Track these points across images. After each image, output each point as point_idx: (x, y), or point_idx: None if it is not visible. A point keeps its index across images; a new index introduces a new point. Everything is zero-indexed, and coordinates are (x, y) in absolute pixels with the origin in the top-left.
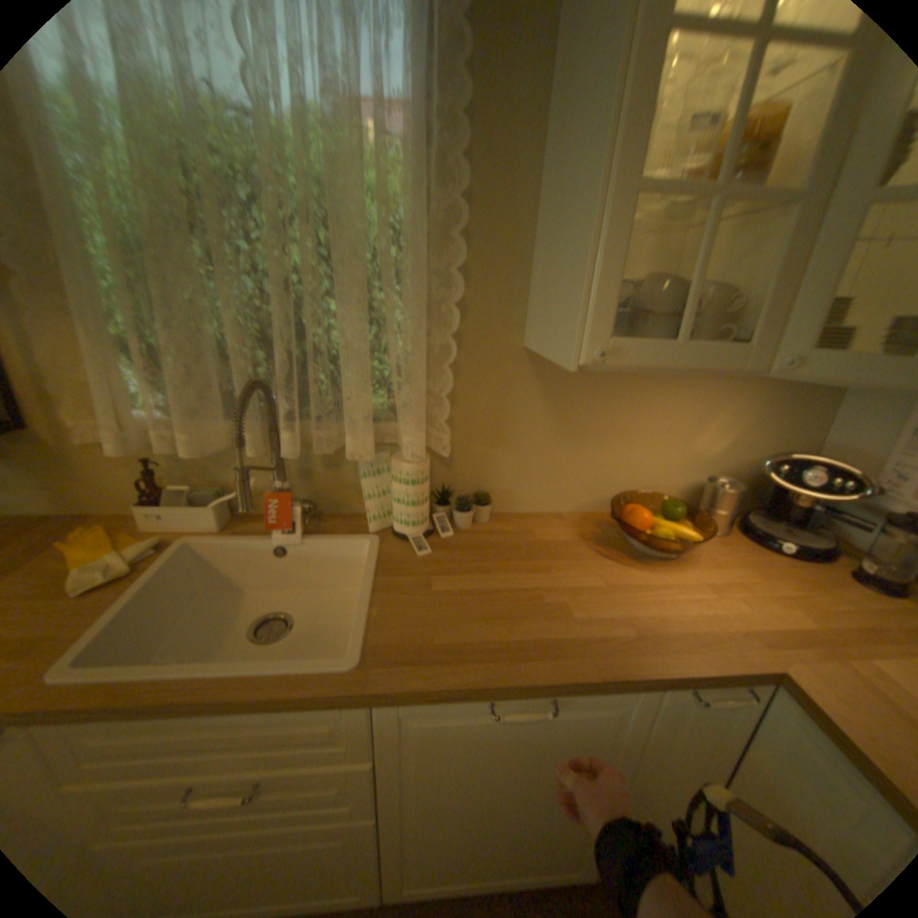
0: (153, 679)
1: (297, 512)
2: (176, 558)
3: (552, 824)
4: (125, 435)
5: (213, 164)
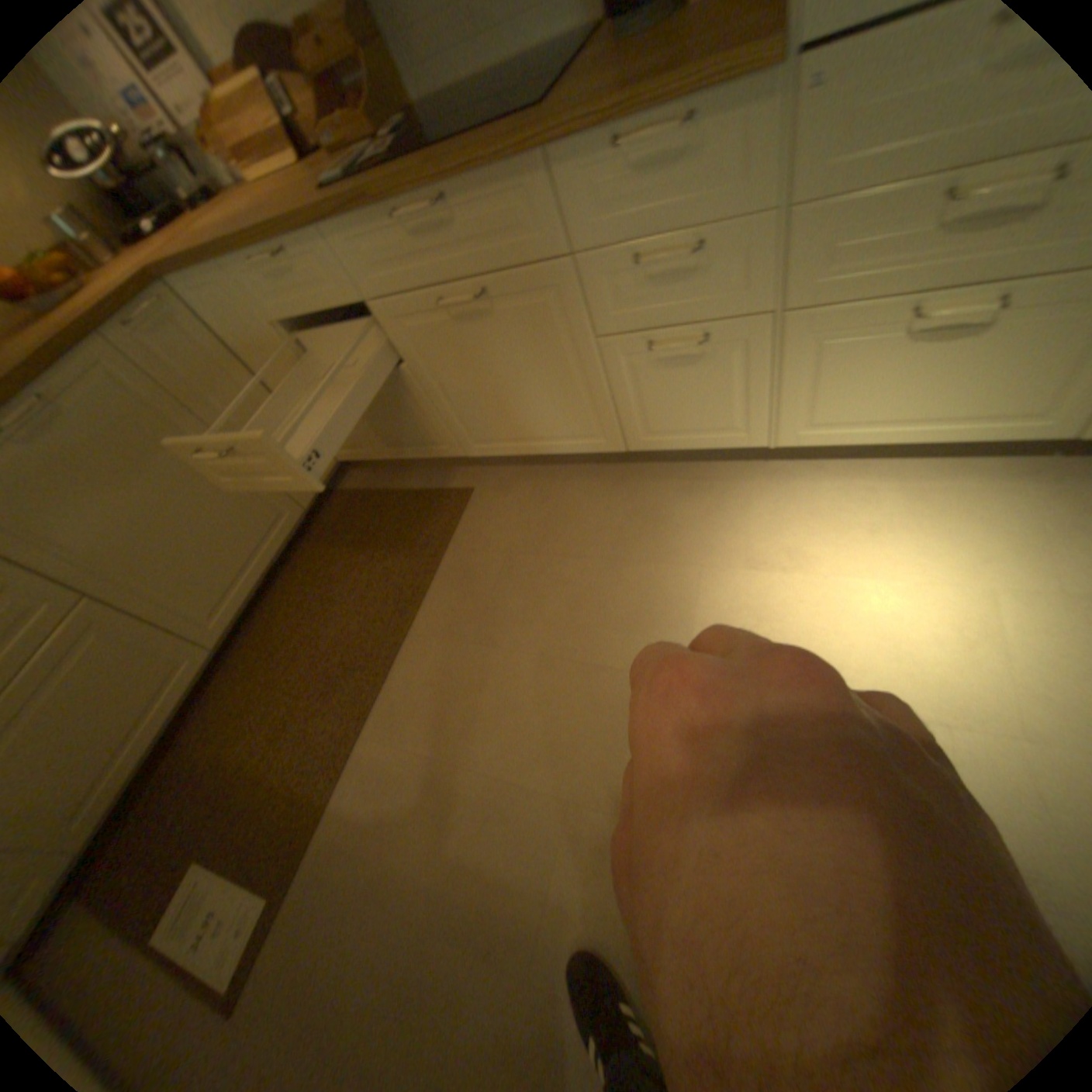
0: None
1: None
2: None
3: (206, 491)
4: None
5: None
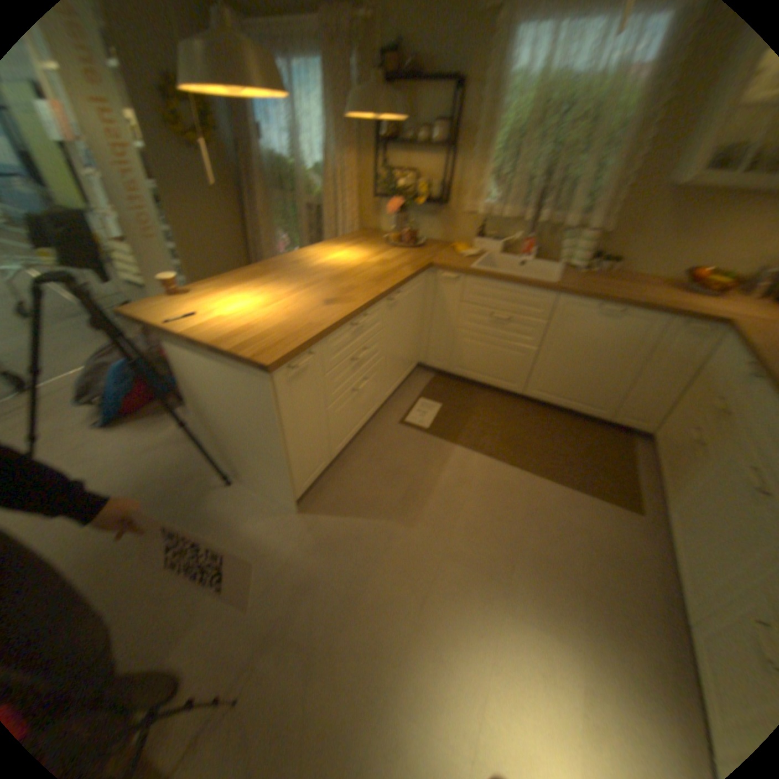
0: (500, 272)
1: (535, 248)
2: (489, 257)
3: (603, 375)
4: (487, 207)
5: (561, 100)
